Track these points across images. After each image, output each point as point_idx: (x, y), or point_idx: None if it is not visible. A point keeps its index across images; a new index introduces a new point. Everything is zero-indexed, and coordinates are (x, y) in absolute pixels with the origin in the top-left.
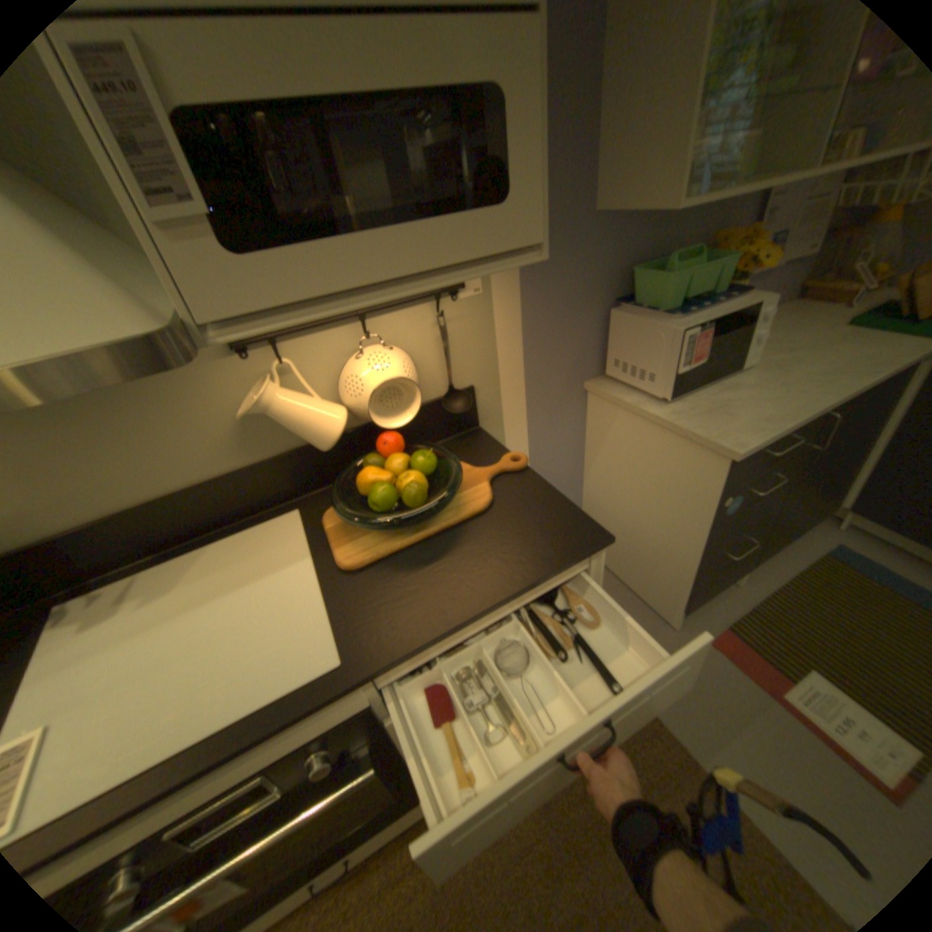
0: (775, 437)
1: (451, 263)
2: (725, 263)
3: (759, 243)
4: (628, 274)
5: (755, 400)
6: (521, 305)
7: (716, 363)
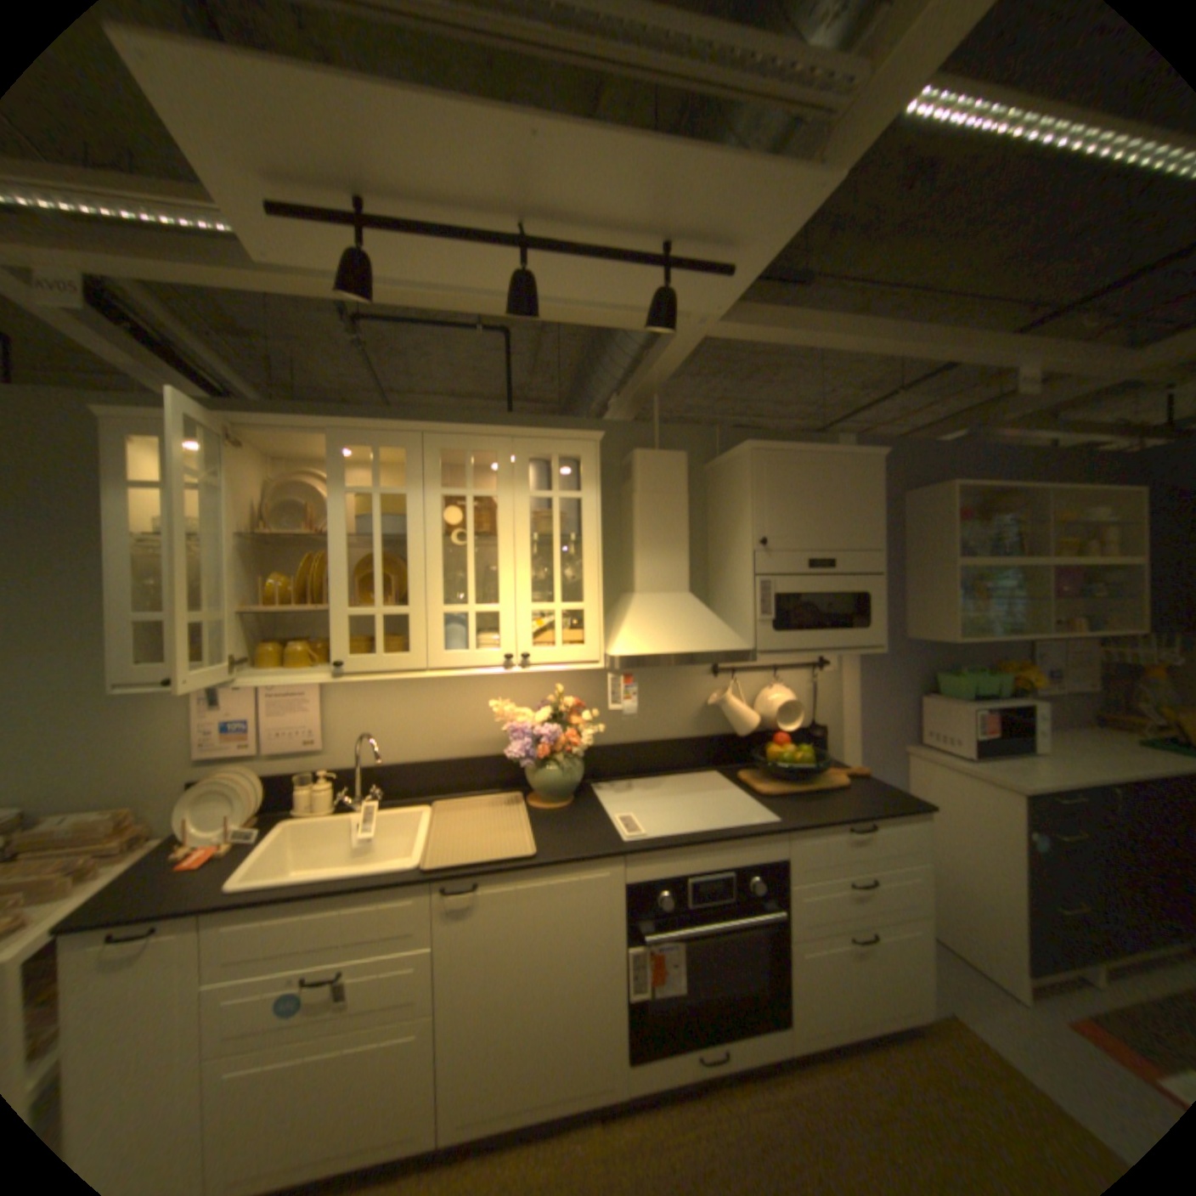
0: (1060, 789)
1: (844, 647)
2: (1005, 680)
3: (1039, 676)
4: (934, 678)
5: (1047, 772)
6: (861, 682)
7: (1013, 746)
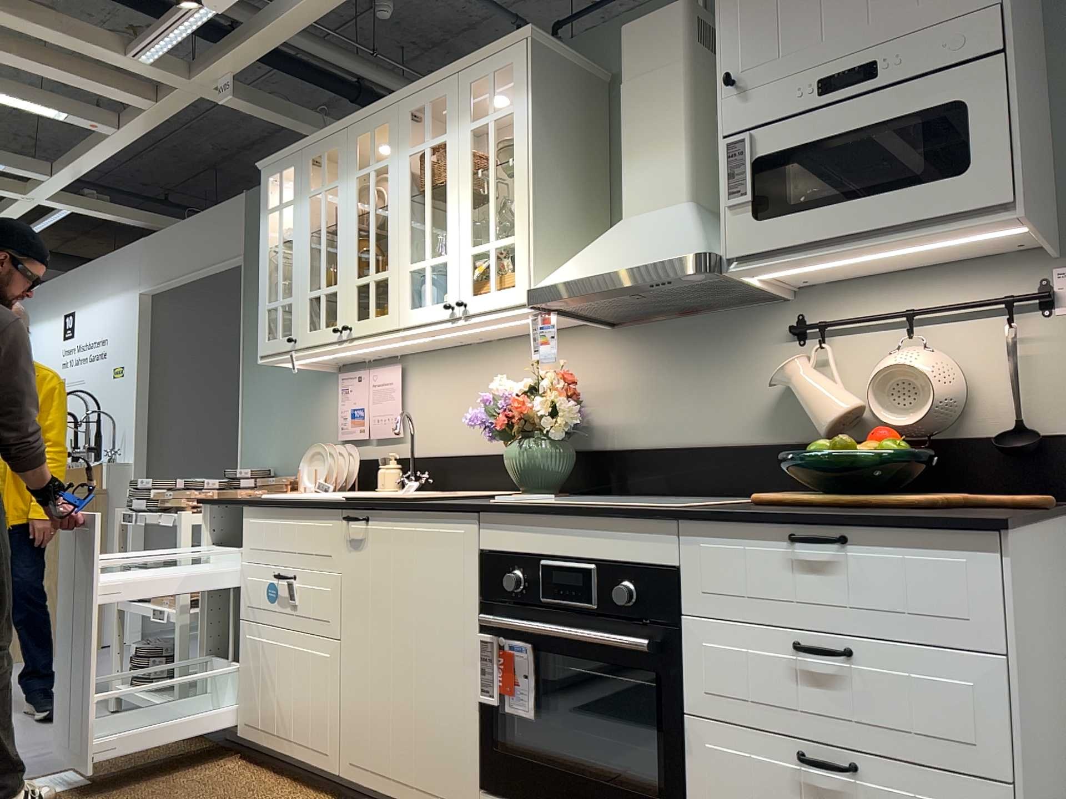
0: None
1: (911, 224)
2: None
3: None
4: None
5: None
6: None
7: None
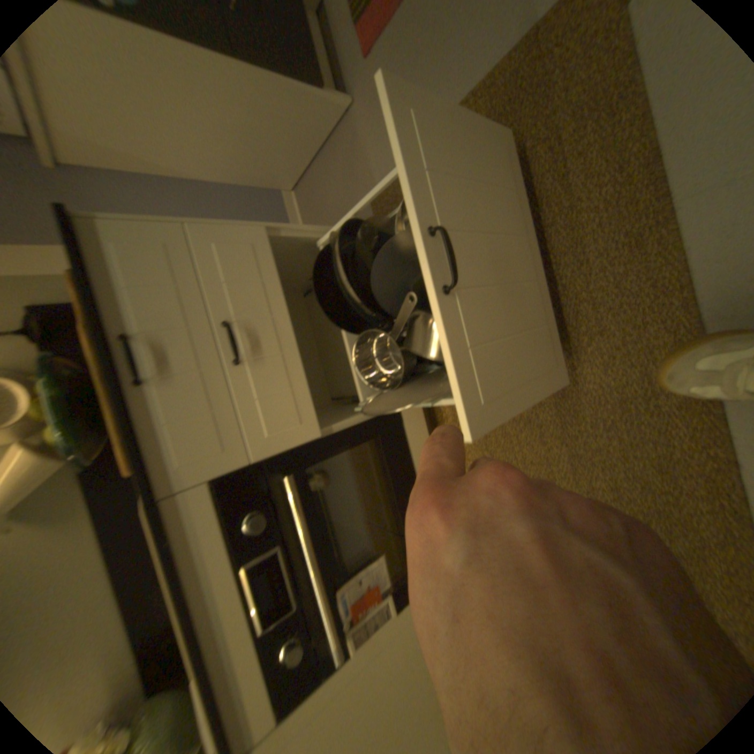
0: None
1: None
2: None
3: None
4: None
5: None
6: None
7: None
